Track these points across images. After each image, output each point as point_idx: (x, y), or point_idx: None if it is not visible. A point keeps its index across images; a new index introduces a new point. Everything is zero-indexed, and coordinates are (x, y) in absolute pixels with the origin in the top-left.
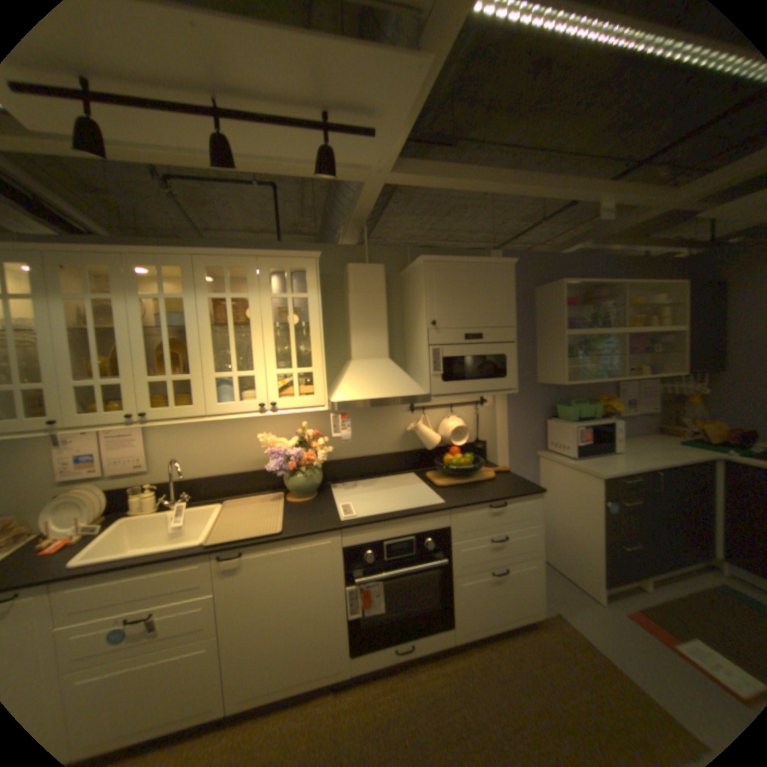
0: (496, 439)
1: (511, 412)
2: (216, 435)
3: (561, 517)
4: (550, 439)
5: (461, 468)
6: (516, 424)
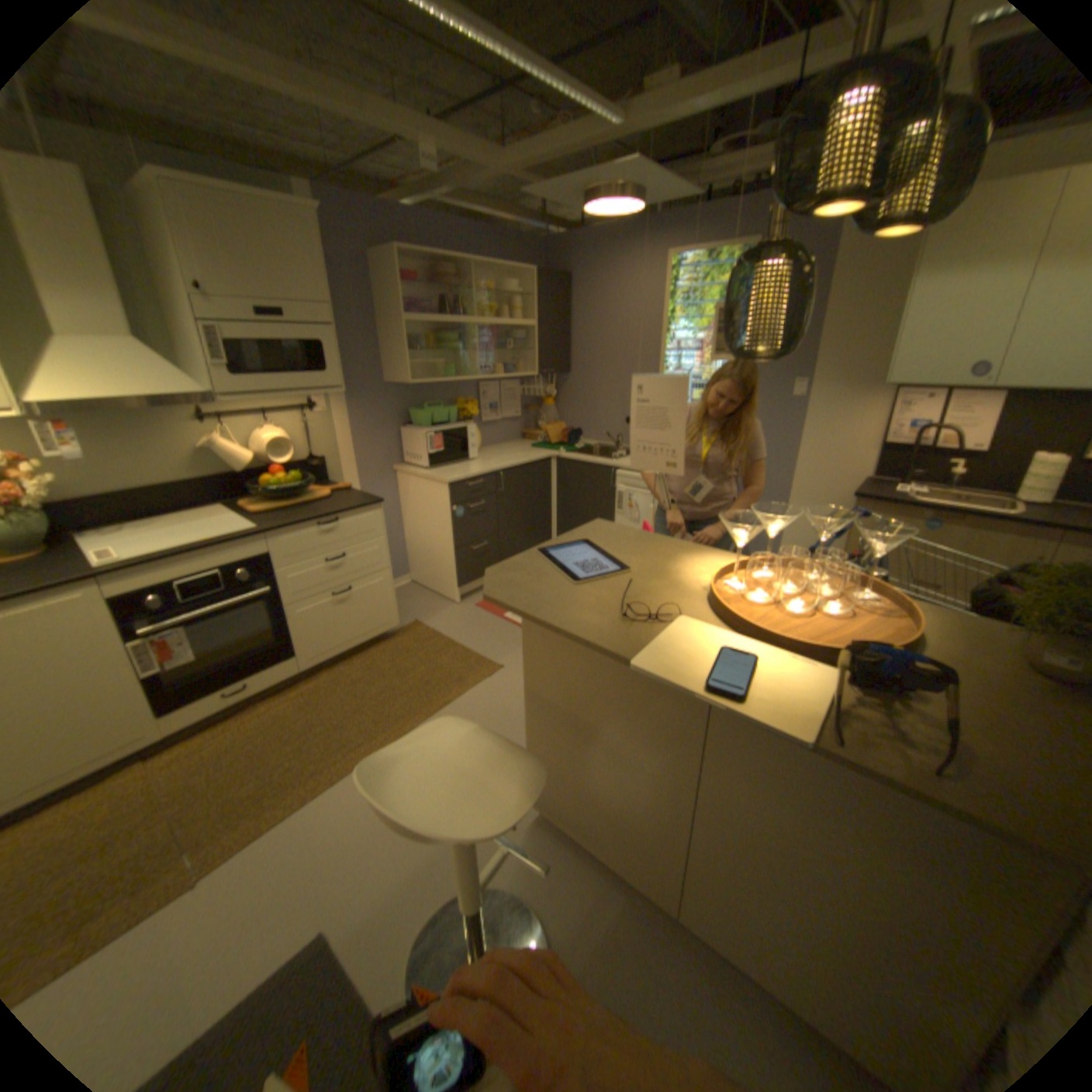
0: (339, 453)
1: (354, 418)
2: None
3: (420, 531)
4: (406, 450)
5: (284, 489)
6: (362, 433)
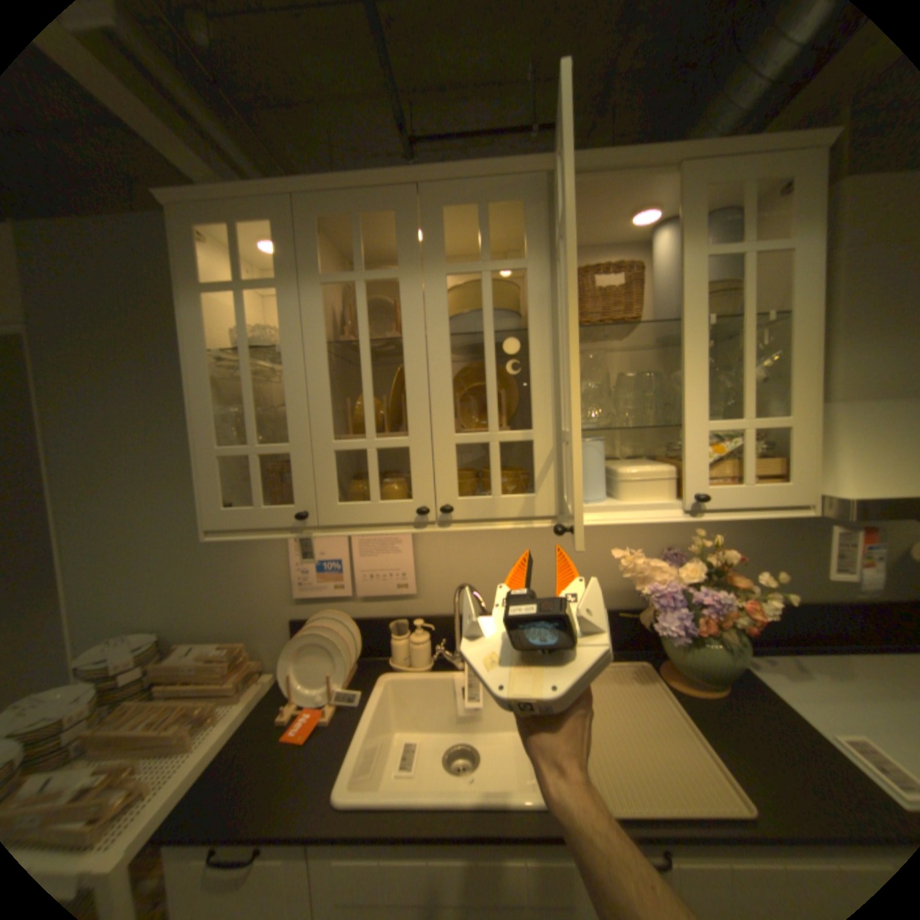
0: None
1: None
2: (522, 541)
3: None
4: None
5: None
6: None
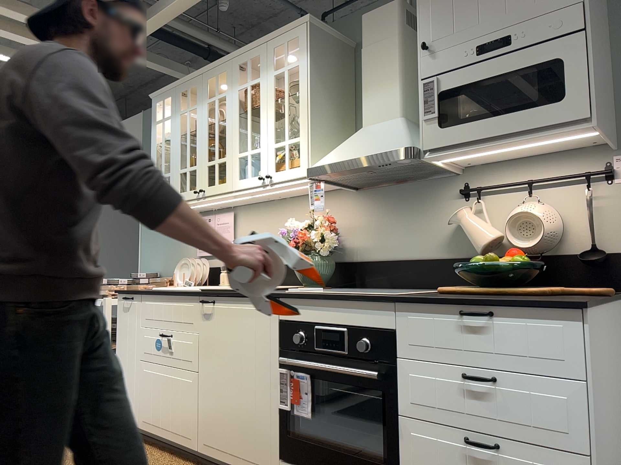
0: None
1: None
2: (273, 225)
3: None
4: None
5: (493, 273)
6: None
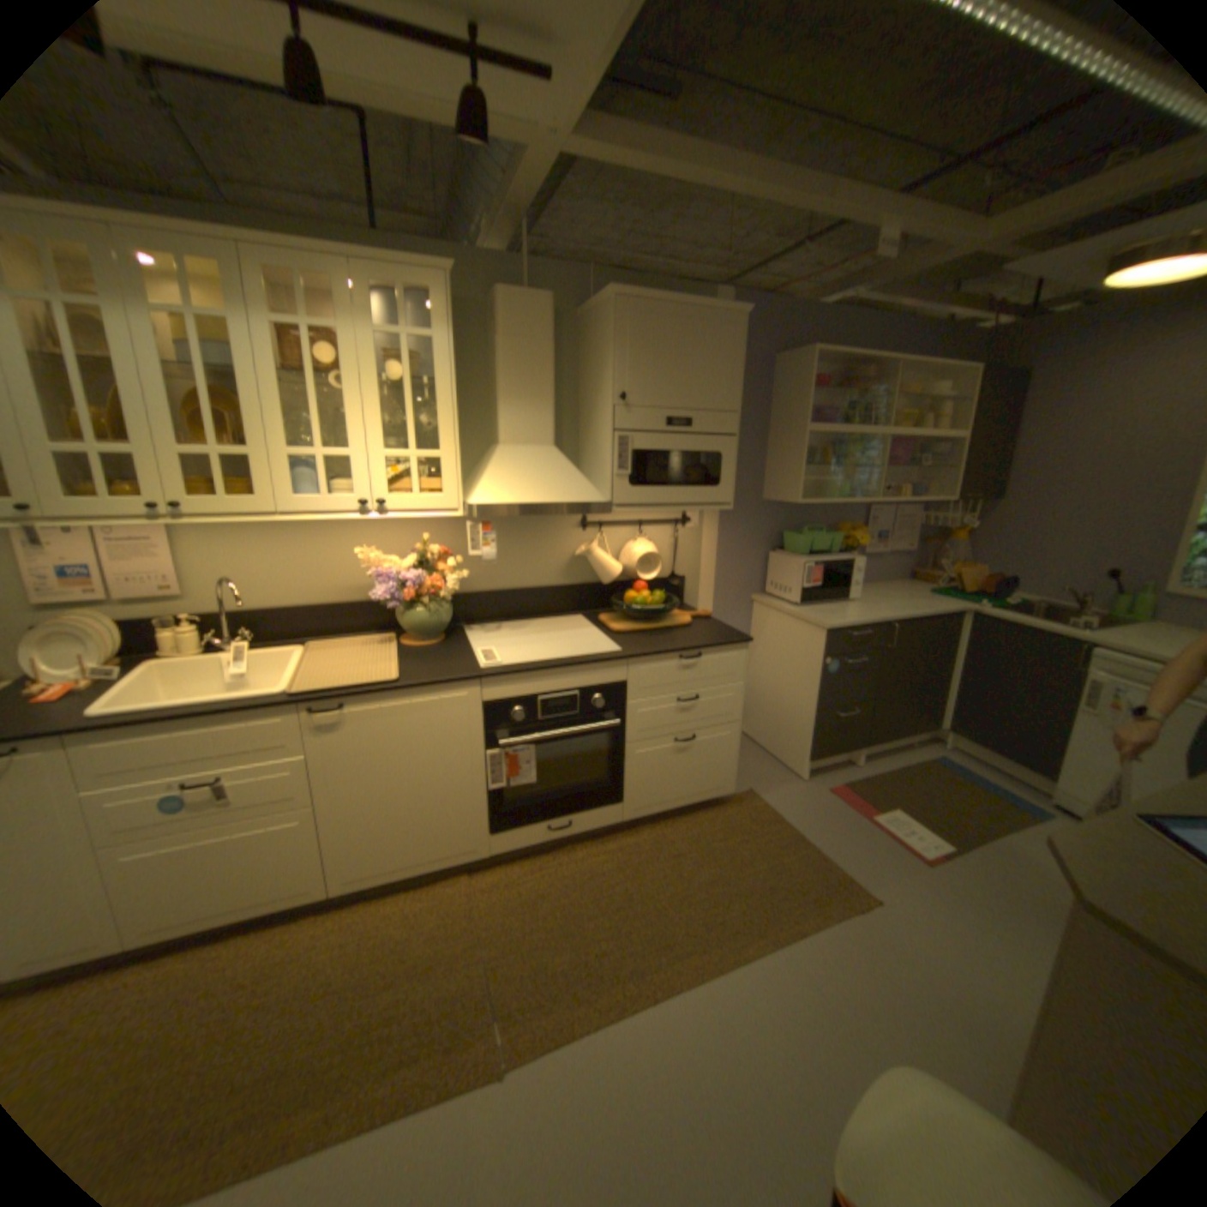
0: (698, 575)
1: (722, 538)
2: (287, 547)
3: (770, 678)
4: (769, 579)
5: (646, 610)
6: (726, 555)
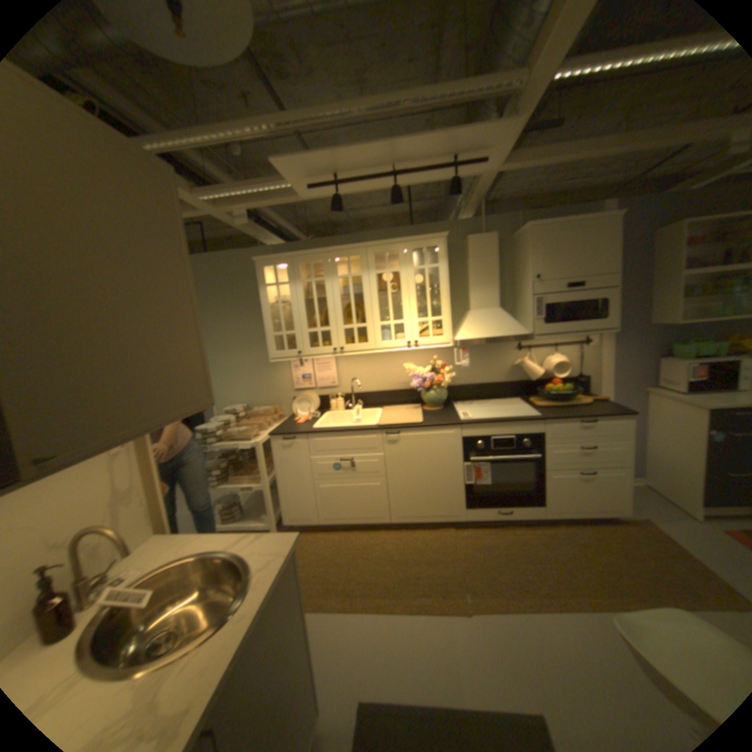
0: (602, 374)
1: (619, 350)
2: (376, 365)
3: (666, 446)
4: (662, 377)
5: (560, 394)
6: (624, 361)
